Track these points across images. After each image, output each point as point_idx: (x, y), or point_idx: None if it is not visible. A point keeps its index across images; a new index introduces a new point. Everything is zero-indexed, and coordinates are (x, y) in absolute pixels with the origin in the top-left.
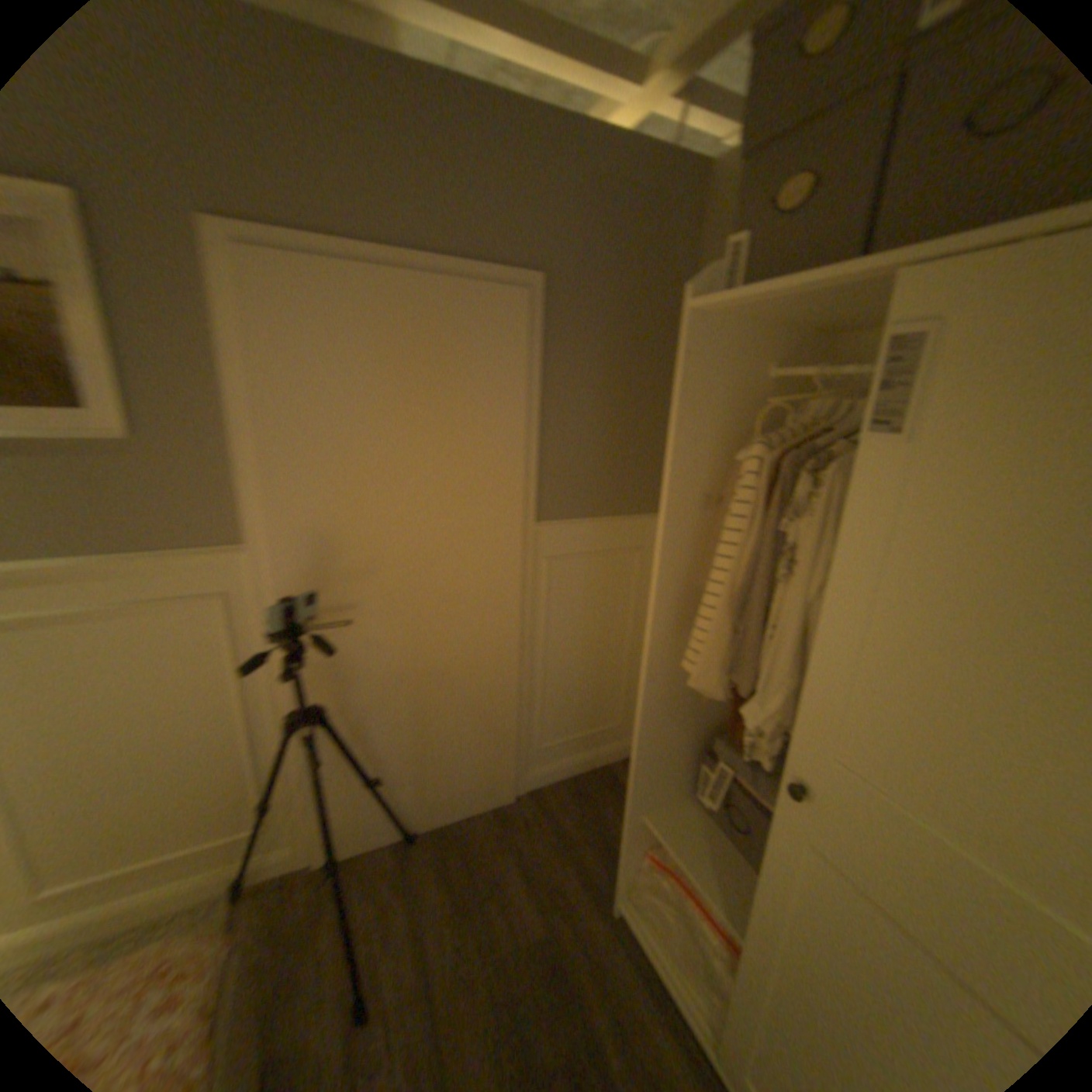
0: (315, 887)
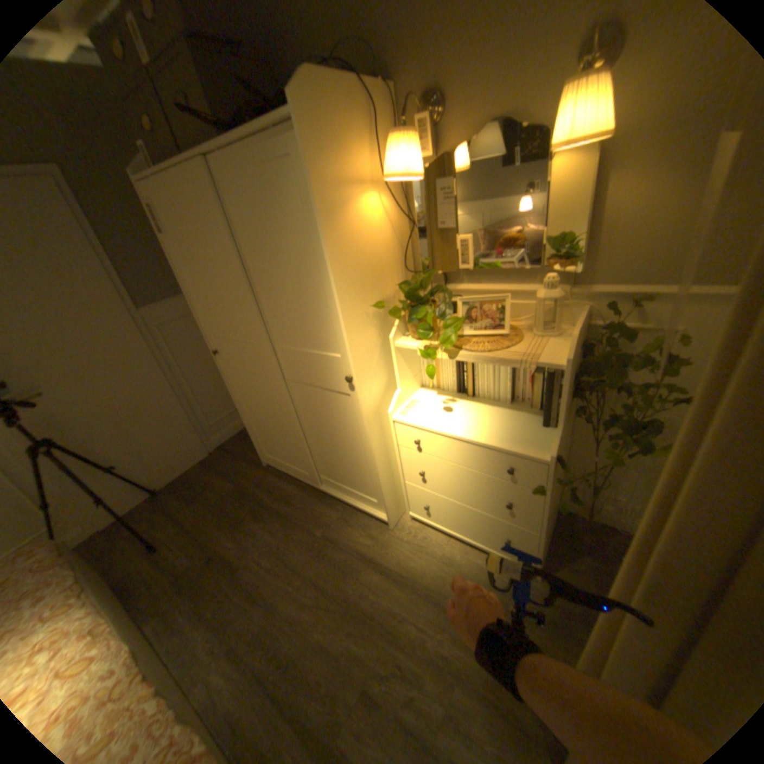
0: (107, 533)
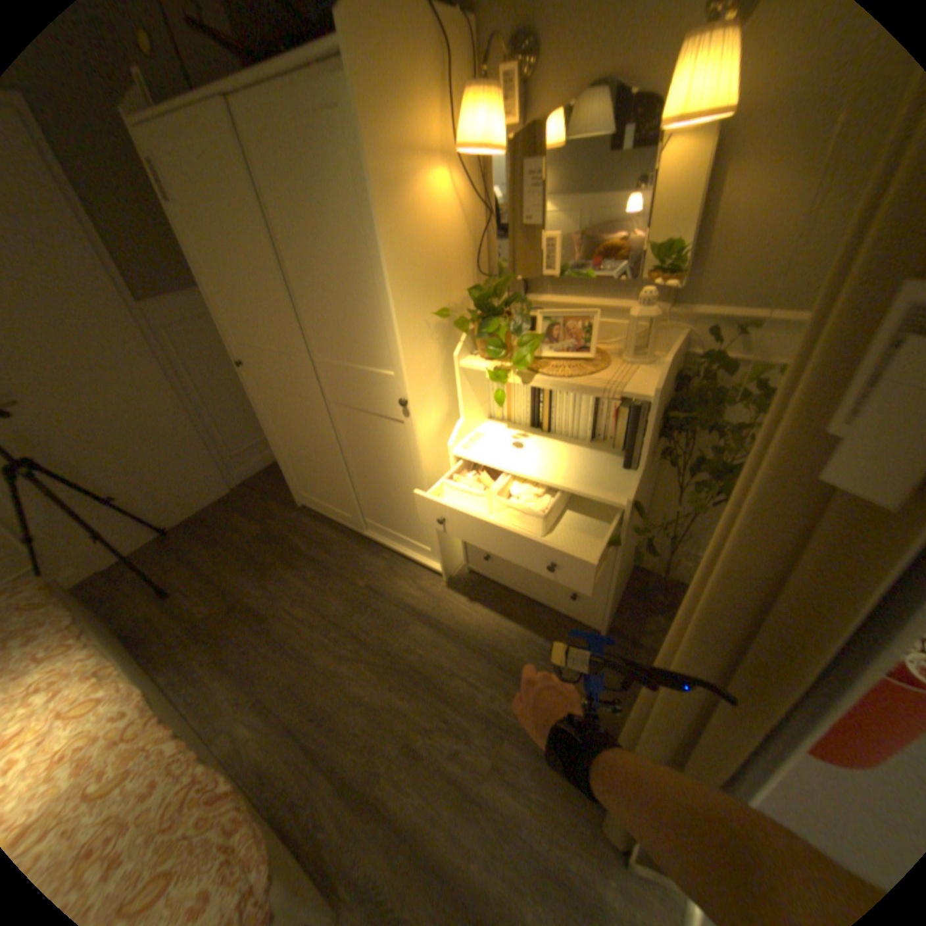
0: (108, 576)
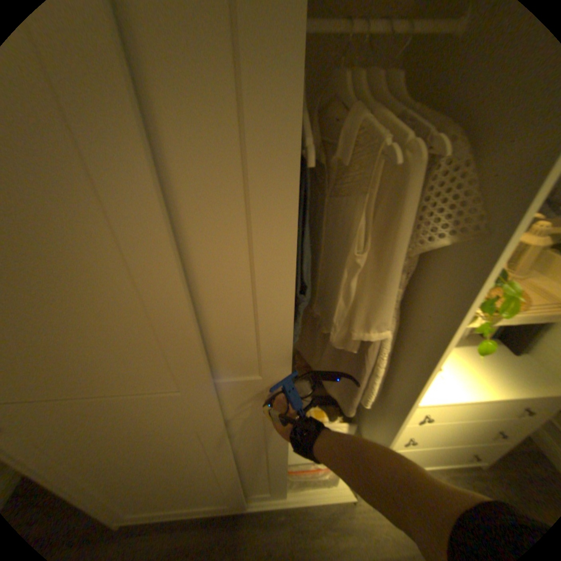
0: None
